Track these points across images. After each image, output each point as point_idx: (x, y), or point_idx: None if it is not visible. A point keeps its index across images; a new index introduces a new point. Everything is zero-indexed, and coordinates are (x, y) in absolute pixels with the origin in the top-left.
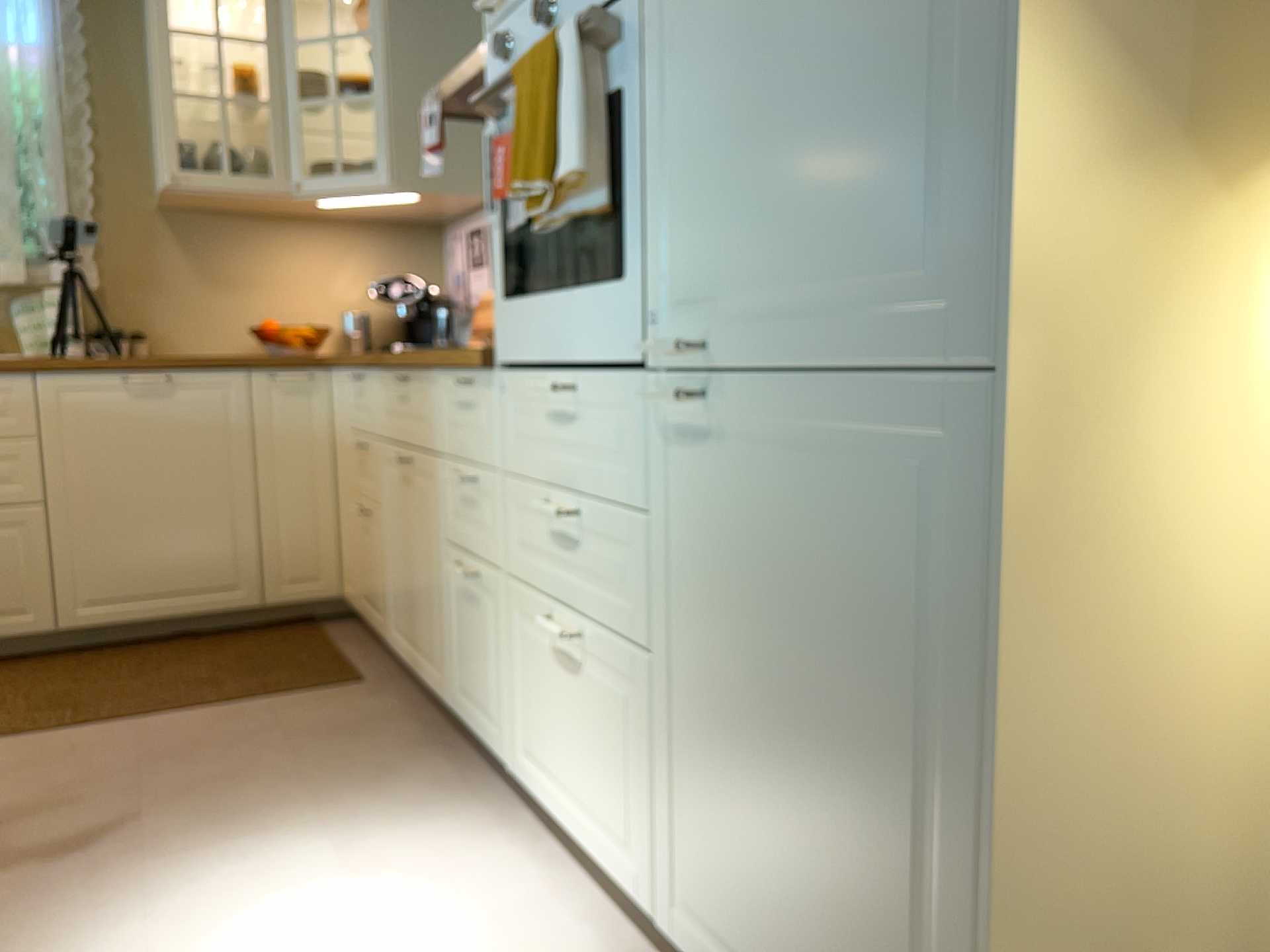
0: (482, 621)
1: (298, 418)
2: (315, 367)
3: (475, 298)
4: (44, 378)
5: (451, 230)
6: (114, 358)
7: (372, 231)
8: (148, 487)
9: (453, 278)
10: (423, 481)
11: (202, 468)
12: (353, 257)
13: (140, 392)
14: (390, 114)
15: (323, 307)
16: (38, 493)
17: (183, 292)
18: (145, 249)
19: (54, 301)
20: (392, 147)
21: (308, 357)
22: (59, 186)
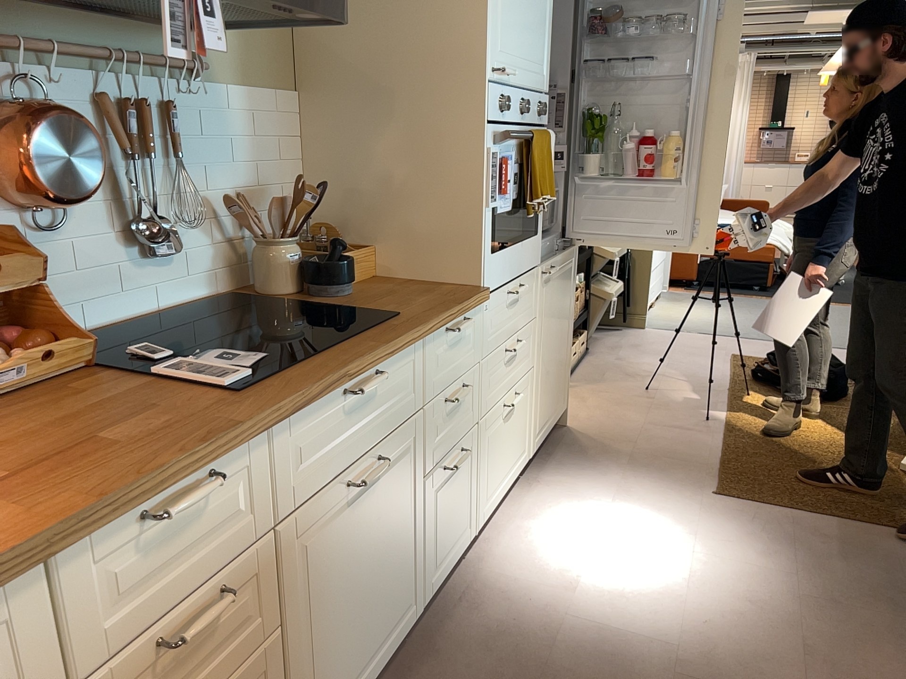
0: (460, 478)
1: None
2: None
3: None
4: None
5: None
6: None
7: None
8: None
9: None
10: (393, 460)
11: None
12: None
13: None
14: None
15: None
16: None
17: None
18: None
19: None
20: None
21: None
22: None
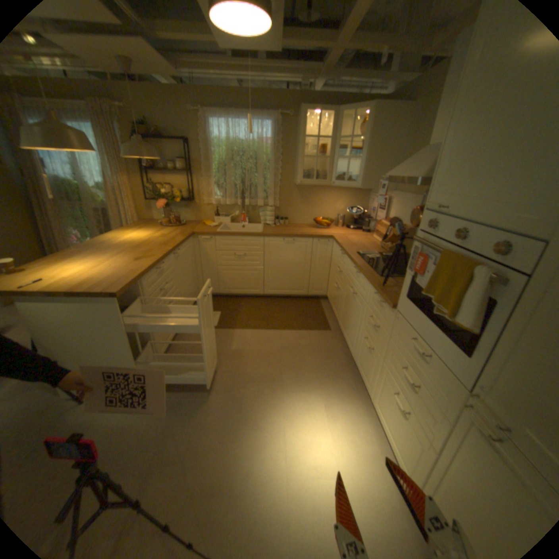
0: (370, 359)
1: (322, 251)
2: (329, 239)
3: (378, 219)
4: (266, 238)
5: (374, 194)
6: (280, 225)
7: (349, 190)
8: (285, 265)
9: (372, 208)
10: (358, 303)
11: (298, 262)
12: (343, 197)
13: (286, 243)
14: (365, 165)
15: (332, 211)
16: (262, 264)
17: (297, 207)
18: (290, 195)
19: (268, 211)
20: (363, 175)
21: (328, 236)
22: (272, 179)
